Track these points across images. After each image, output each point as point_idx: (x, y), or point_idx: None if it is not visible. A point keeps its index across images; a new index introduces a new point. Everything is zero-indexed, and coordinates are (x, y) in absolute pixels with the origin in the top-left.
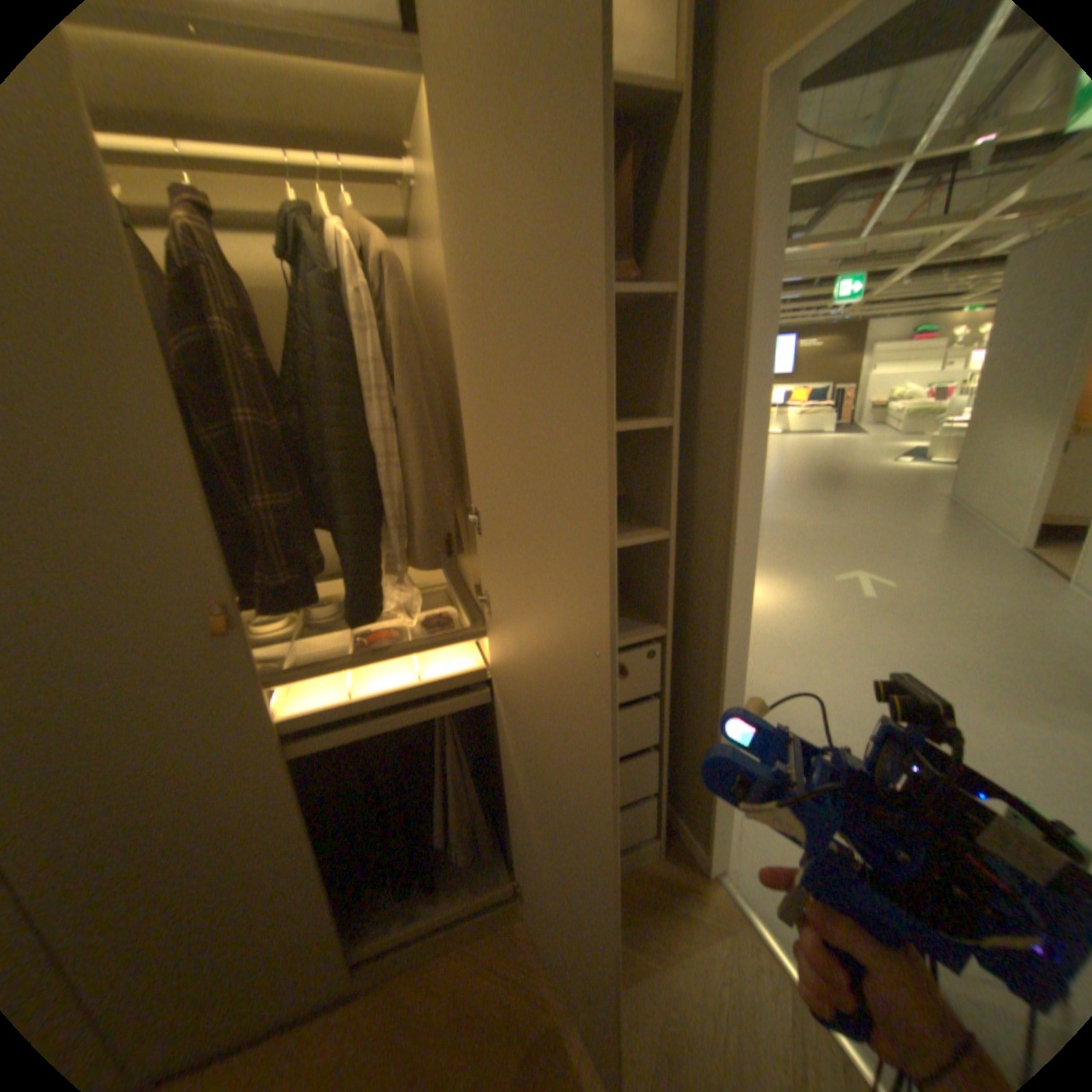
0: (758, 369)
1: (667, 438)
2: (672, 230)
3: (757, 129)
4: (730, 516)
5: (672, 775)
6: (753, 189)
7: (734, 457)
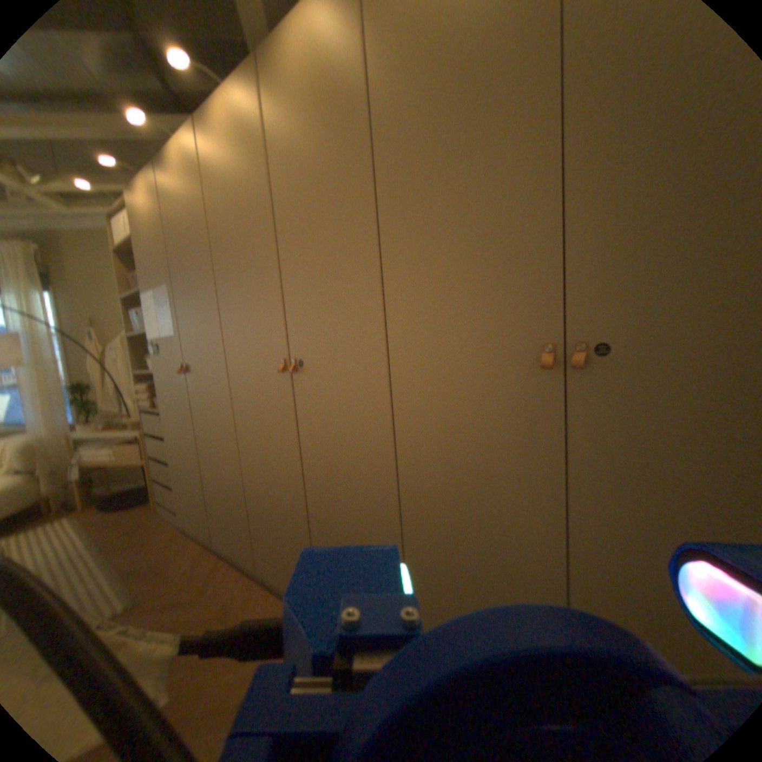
0: None
1: None
2: None
3: None
4: None
5: None
6: None
7: None
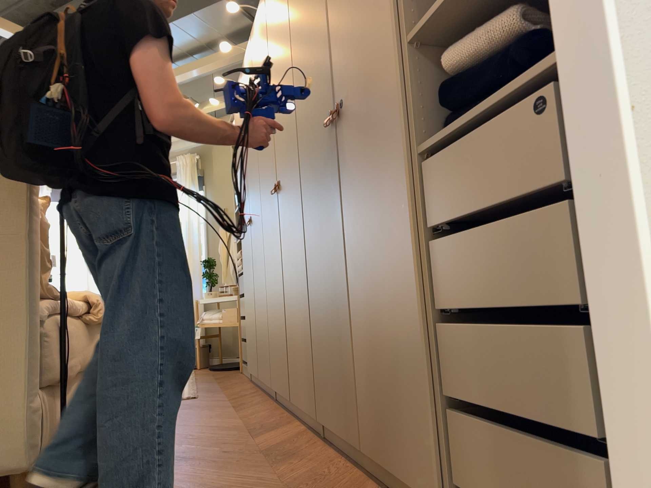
0: None
1: None
2: None
3: None
4: None
5: None
6: None
7: None
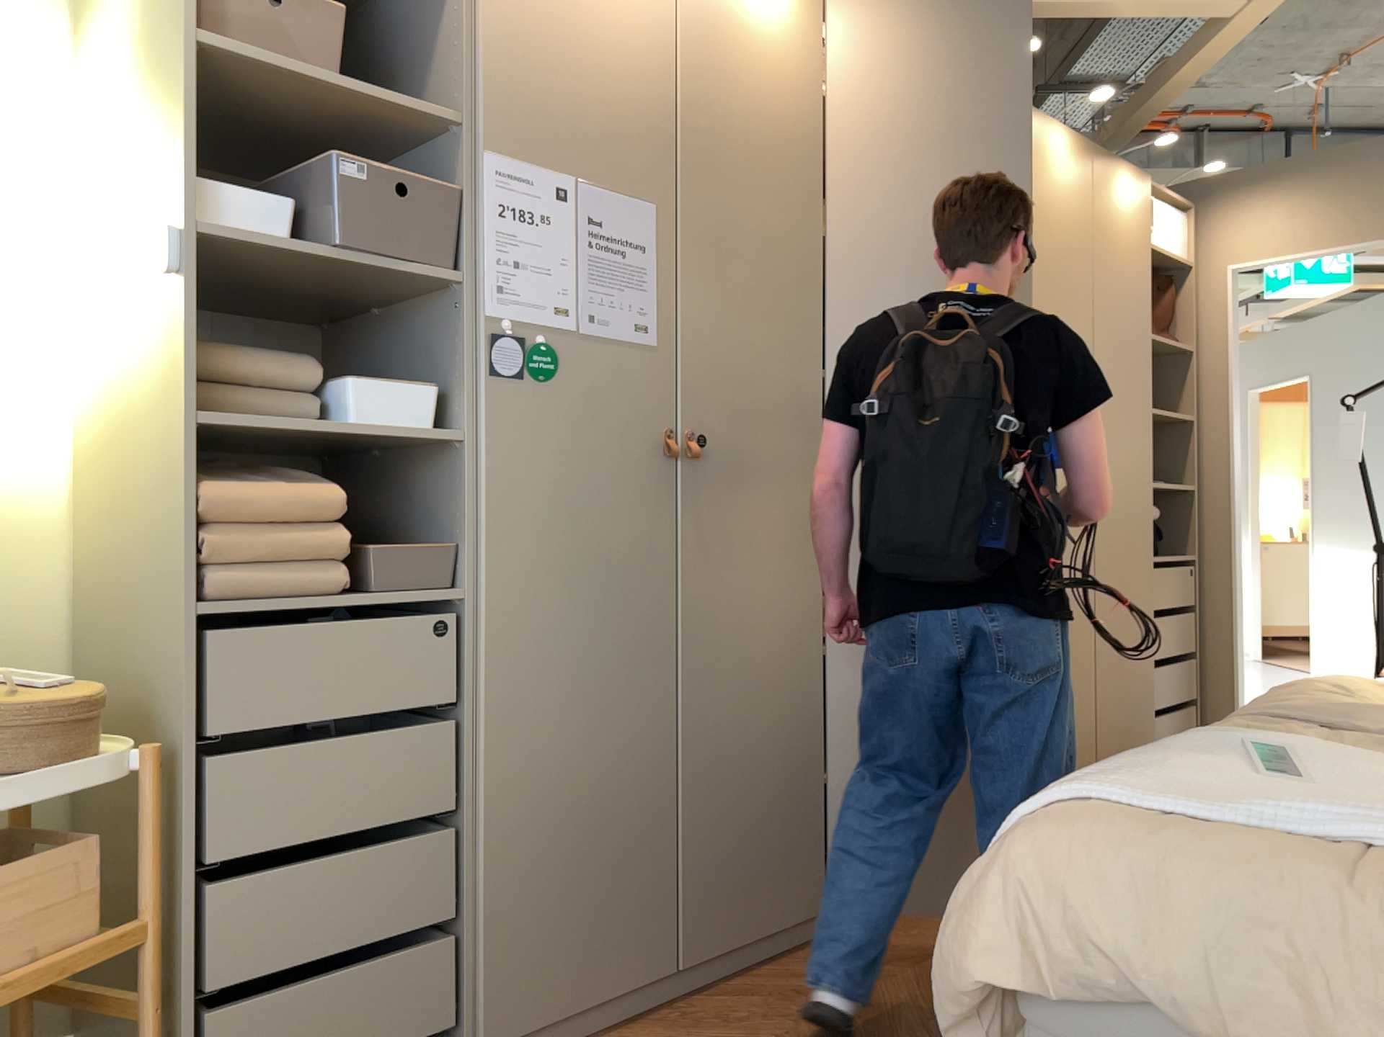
0: (1233, 392)
1: (1183, 429)
2: (1182, 322)
3: (1219, 287)
4: (1220, 476)
5: (1200, 678)
6: (1219, 310)
7: (1220, 441)
